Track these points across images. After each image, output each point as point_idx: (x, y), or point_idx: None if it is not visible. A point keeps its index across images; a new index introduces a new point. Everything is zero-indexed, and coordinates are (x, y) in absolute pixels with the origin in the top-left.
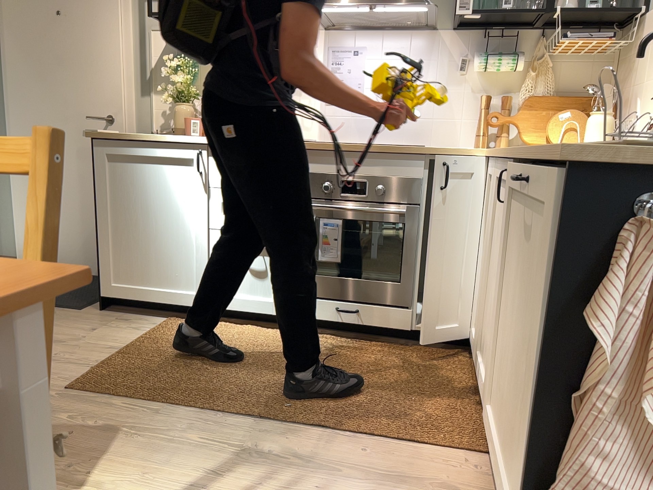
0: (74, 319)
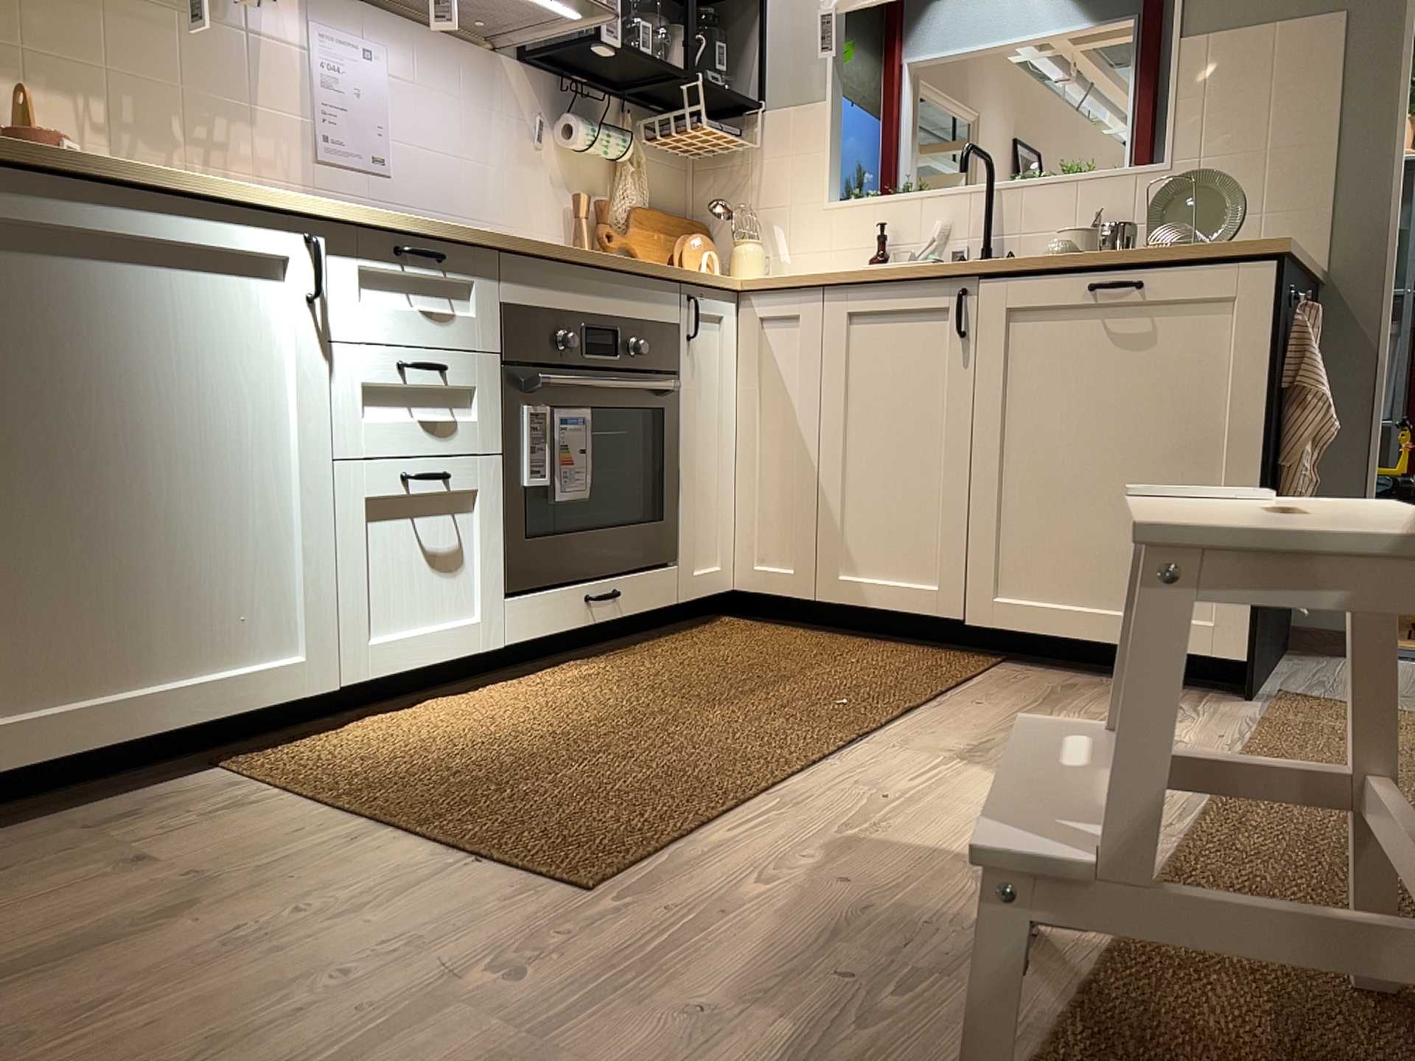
0: None
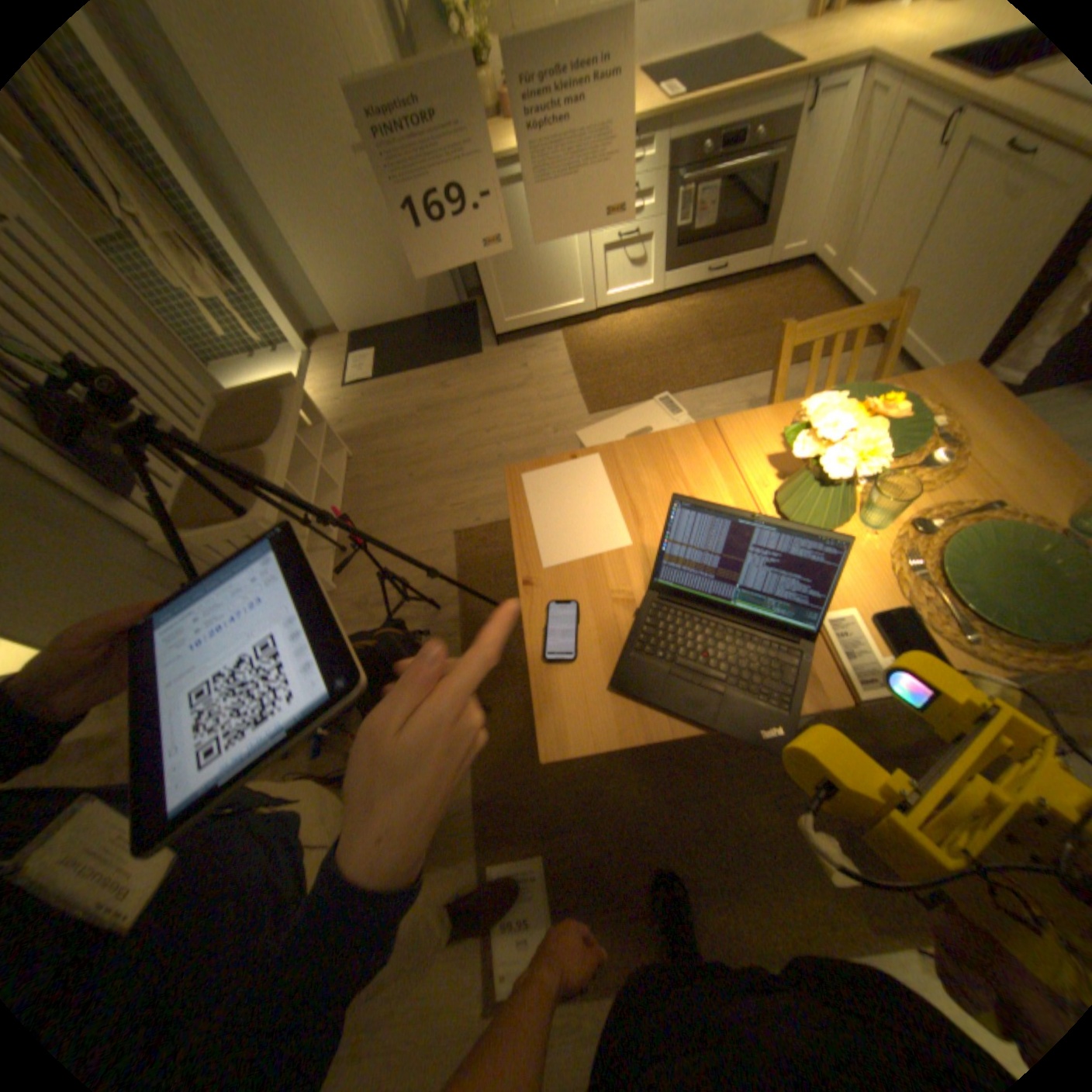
0: (493, 363)
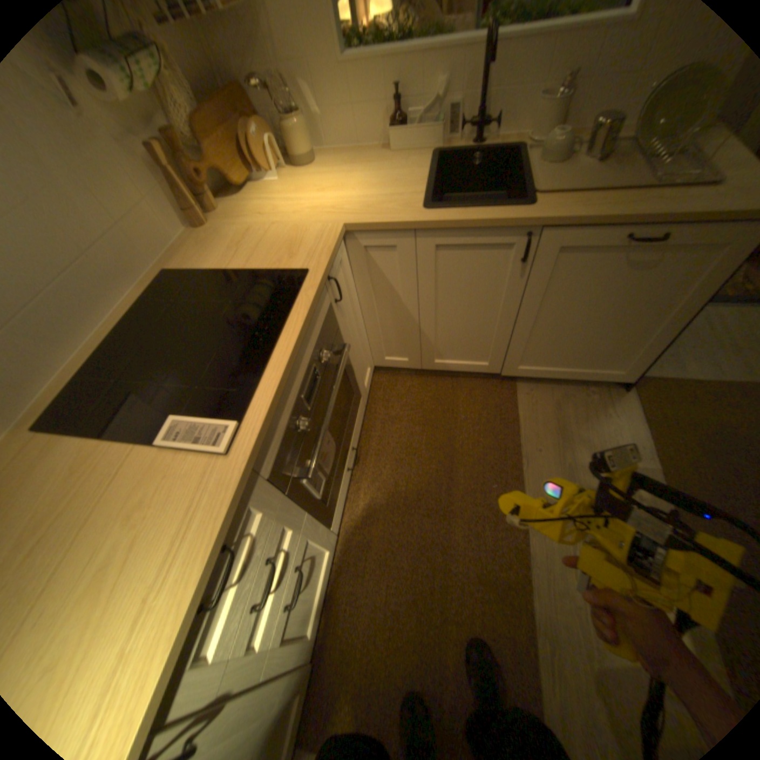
0: None
